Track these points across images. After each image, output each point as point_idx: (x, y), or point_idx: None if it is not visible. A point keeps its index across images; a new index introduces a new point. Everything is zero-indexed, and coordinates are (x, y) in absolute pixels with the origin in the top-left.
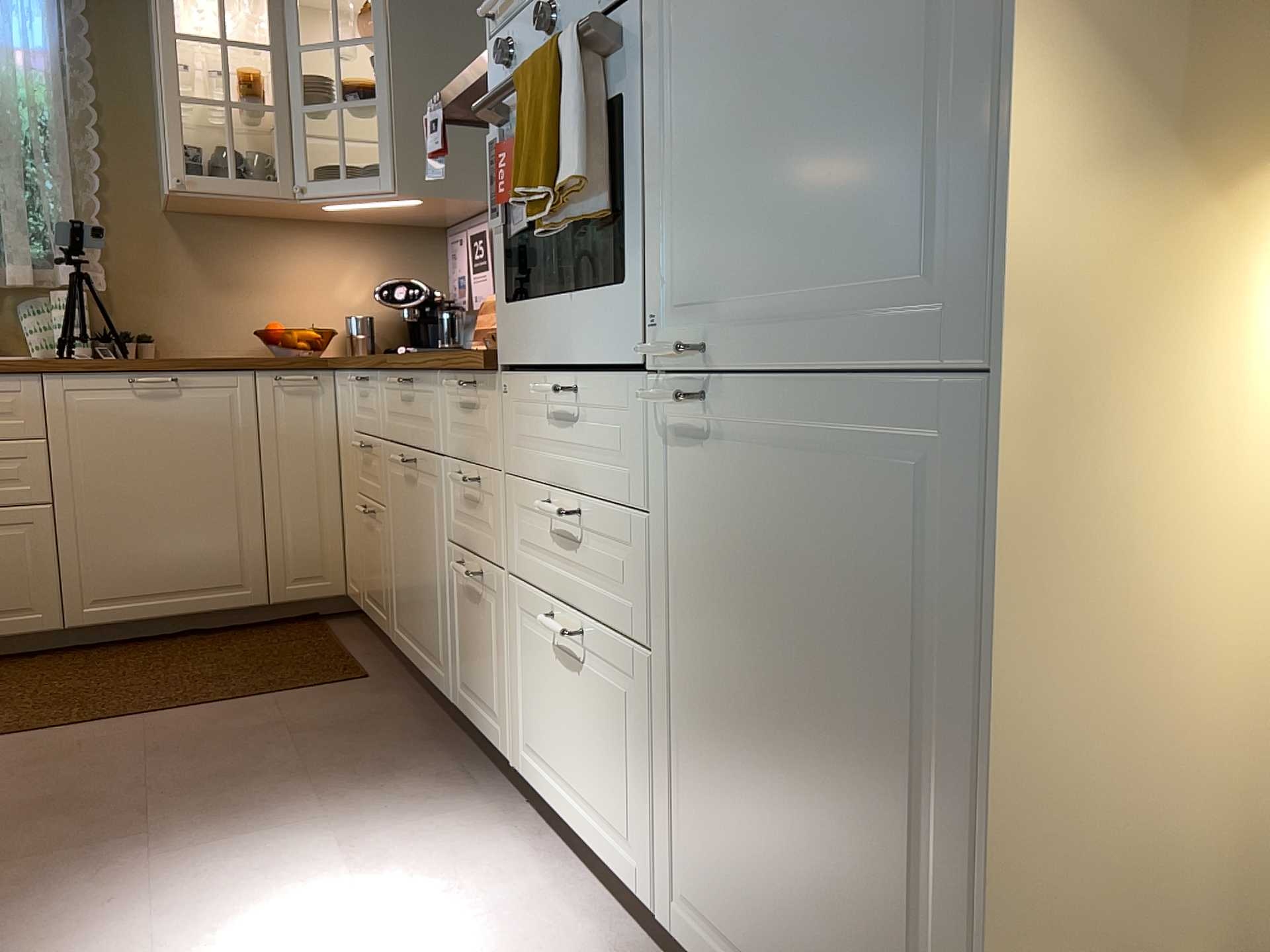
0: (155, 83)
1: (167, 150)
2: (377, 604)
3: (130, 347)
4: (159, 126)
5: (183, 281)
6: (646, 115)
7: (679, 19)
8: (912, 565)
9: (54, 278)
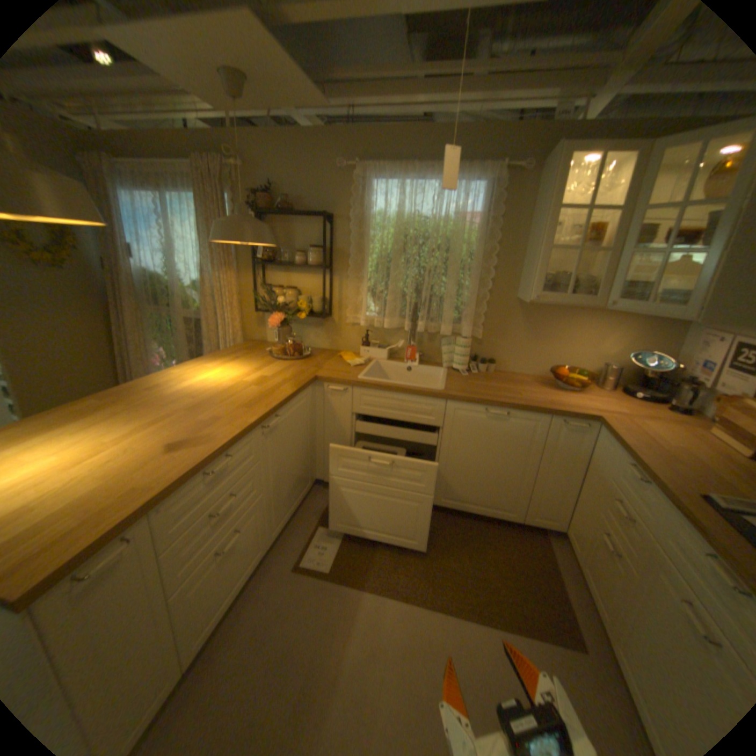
0: (533, 227)
1: (535, 277)
2: (600, 596)
3: (485, 367)
4: (528, 252)
5: (517, 334)
6: None
7: None
8: None
9: (459, 328)
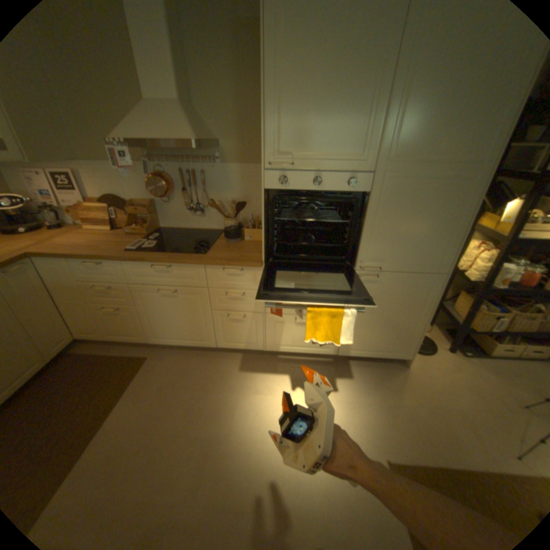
0: None
1: None
2: (126, 336)
3: None
4: None
5: None
6: (362, 220)
7: (381, 204)
8: (422, 295)
9: None
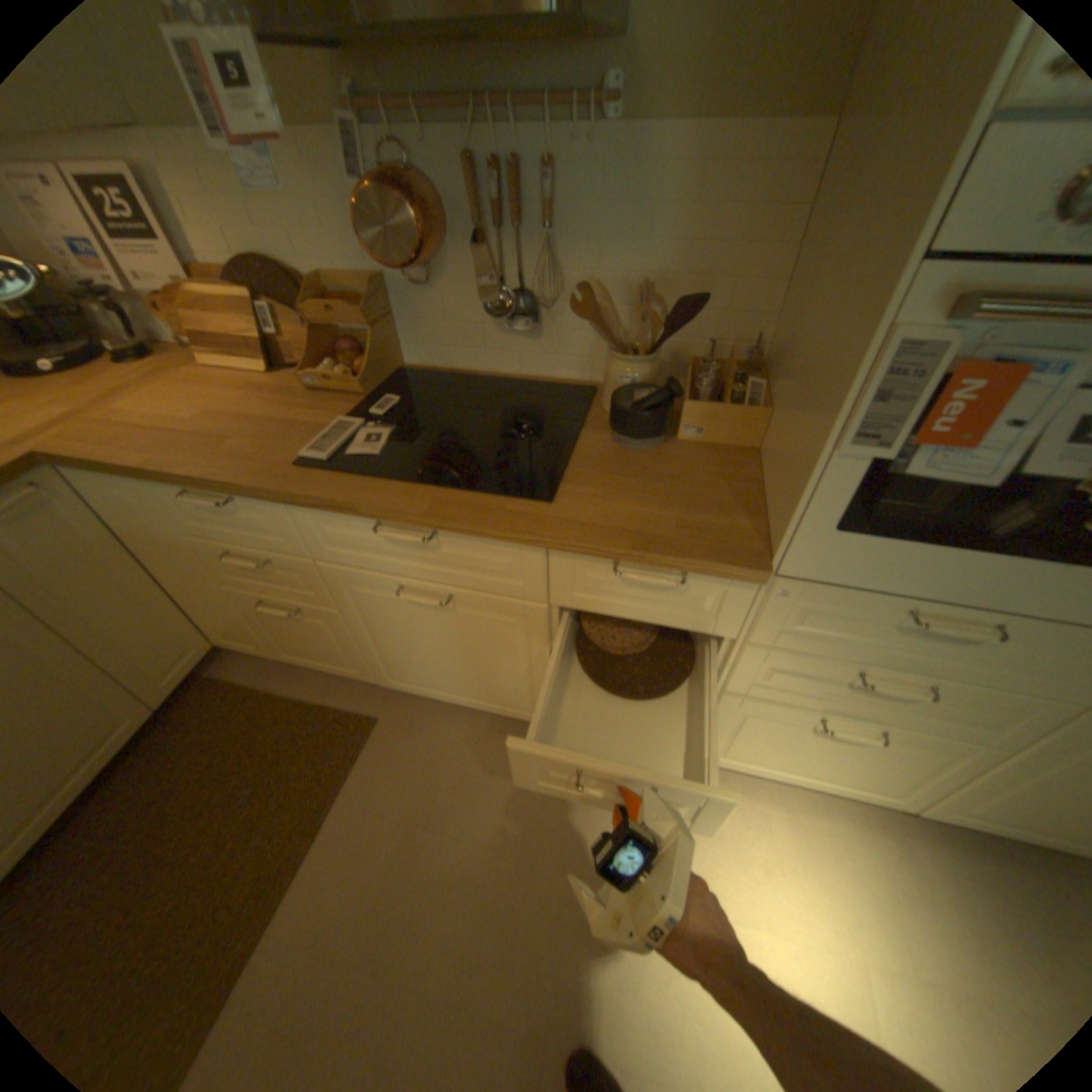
0: None
1: None
2: (326, 663)
3: None
4: None
5: None
6: None
7: None
8: None
9: None
